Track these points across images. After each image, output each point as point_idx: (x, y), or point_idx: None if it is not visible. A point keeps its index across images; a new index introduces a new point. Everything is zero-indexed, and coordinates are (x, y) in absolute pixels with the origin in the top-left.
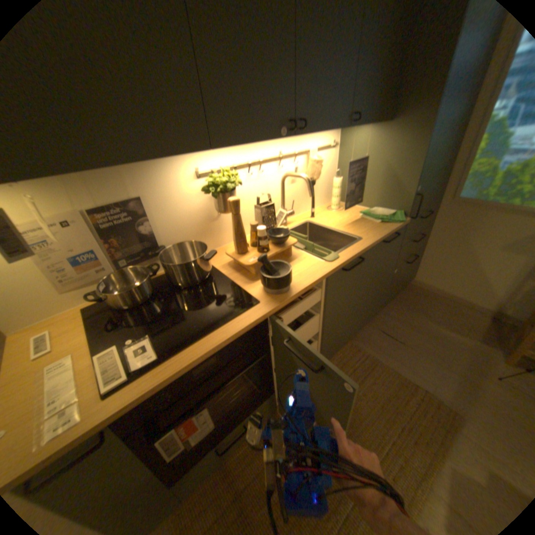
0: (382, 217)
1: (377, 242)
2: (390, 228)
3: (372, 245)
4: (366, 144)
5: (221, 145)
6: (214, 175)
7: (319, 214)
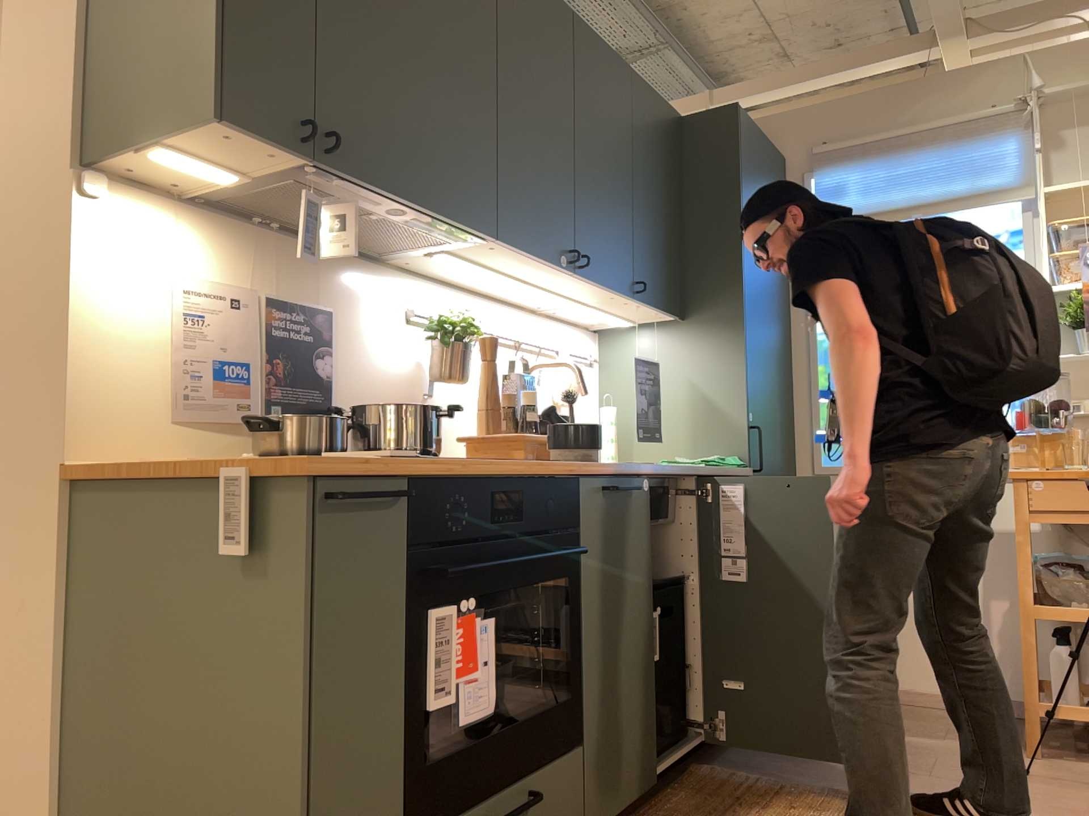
0: (706, 461)
1: (714, 470)
2: (726, 470)
3: (706, 471)
4: (650, 358)
5: (498, 246)
6: (443, 316)
7: None
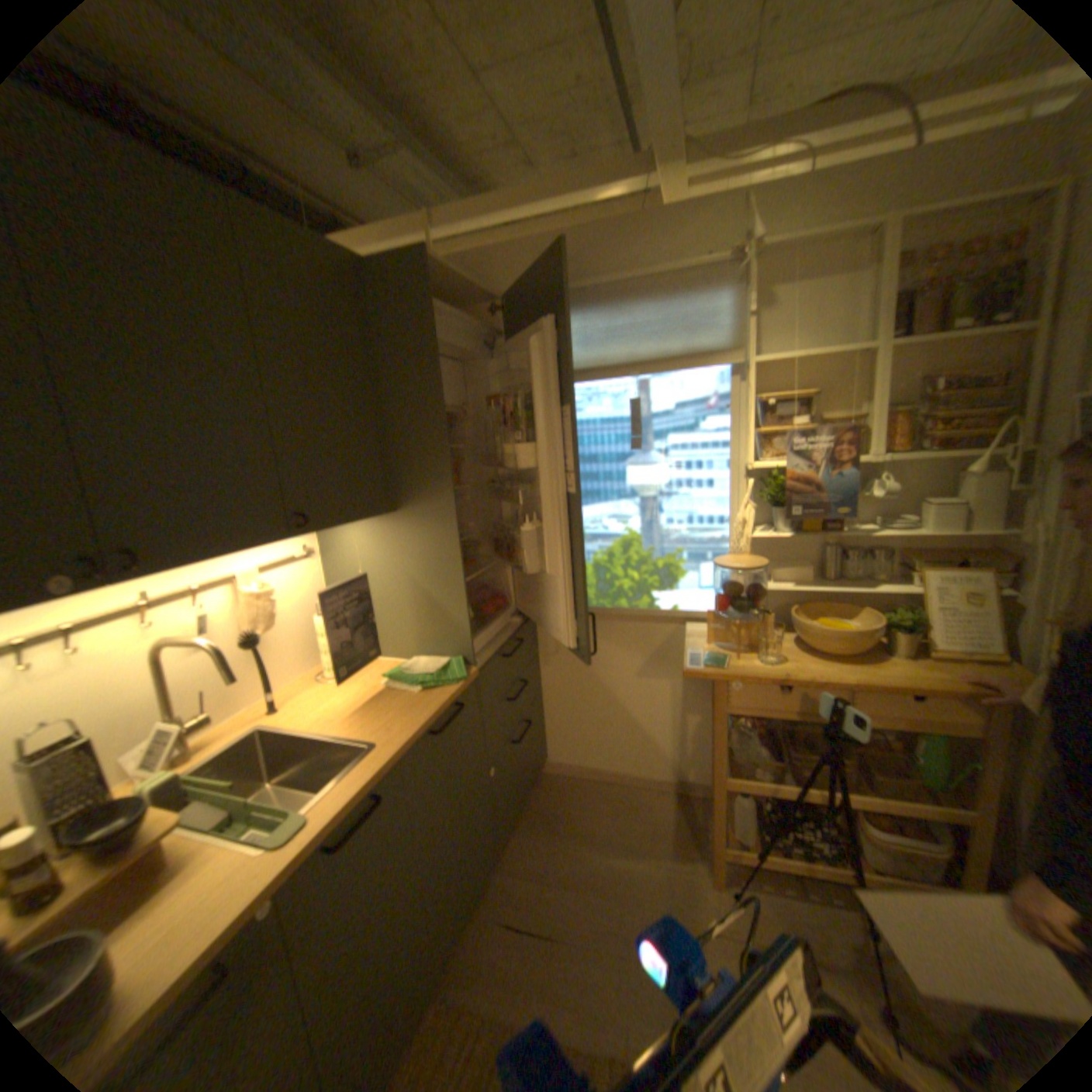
0: (424, 680)
1: (410, 745)
2: (440, 702)
3: (397, 758)
4: (366, 551)
5: None
6: None
7: (294, 701)
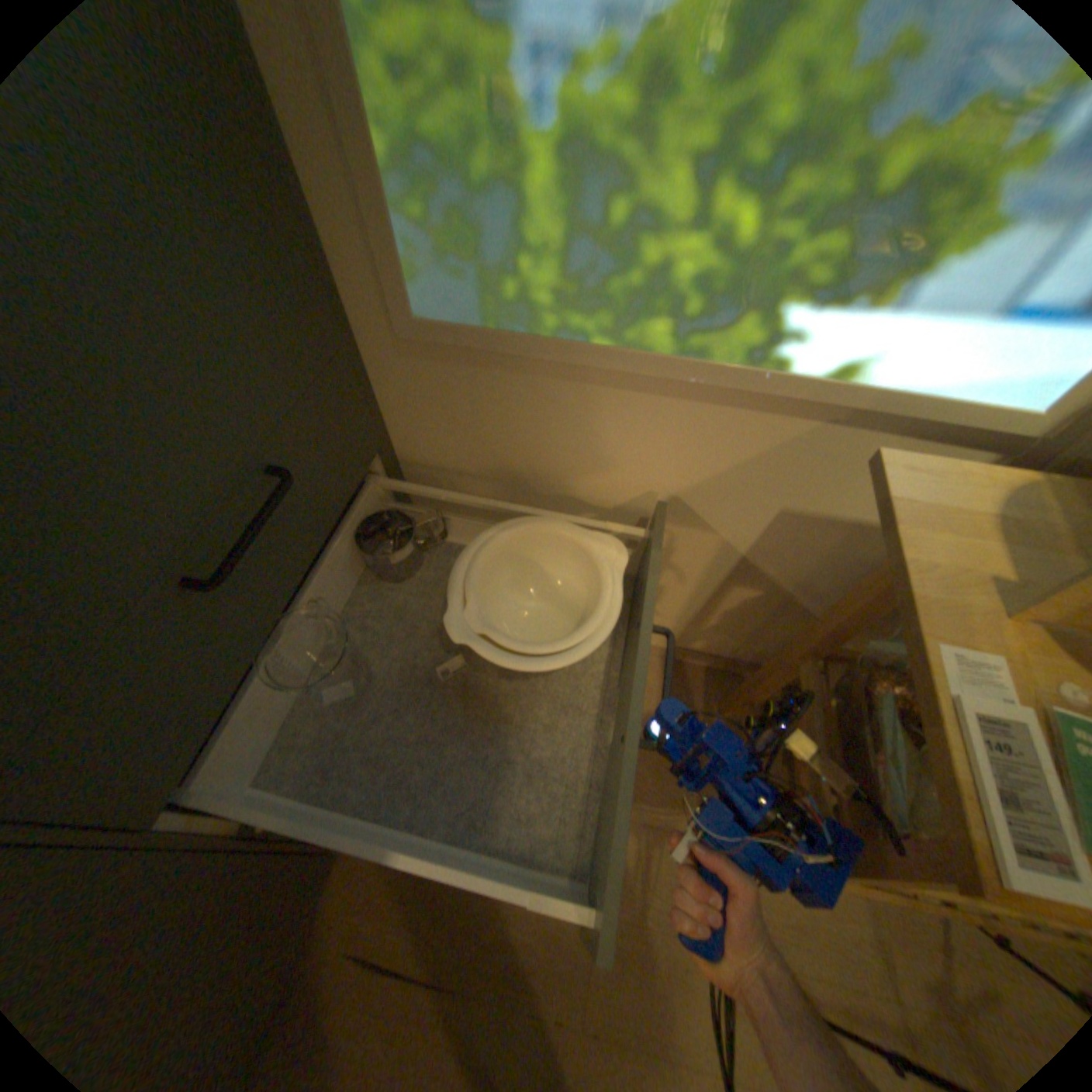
0: None
1: None
2: None
3: None
4: None
5: None
6: None
7: None
